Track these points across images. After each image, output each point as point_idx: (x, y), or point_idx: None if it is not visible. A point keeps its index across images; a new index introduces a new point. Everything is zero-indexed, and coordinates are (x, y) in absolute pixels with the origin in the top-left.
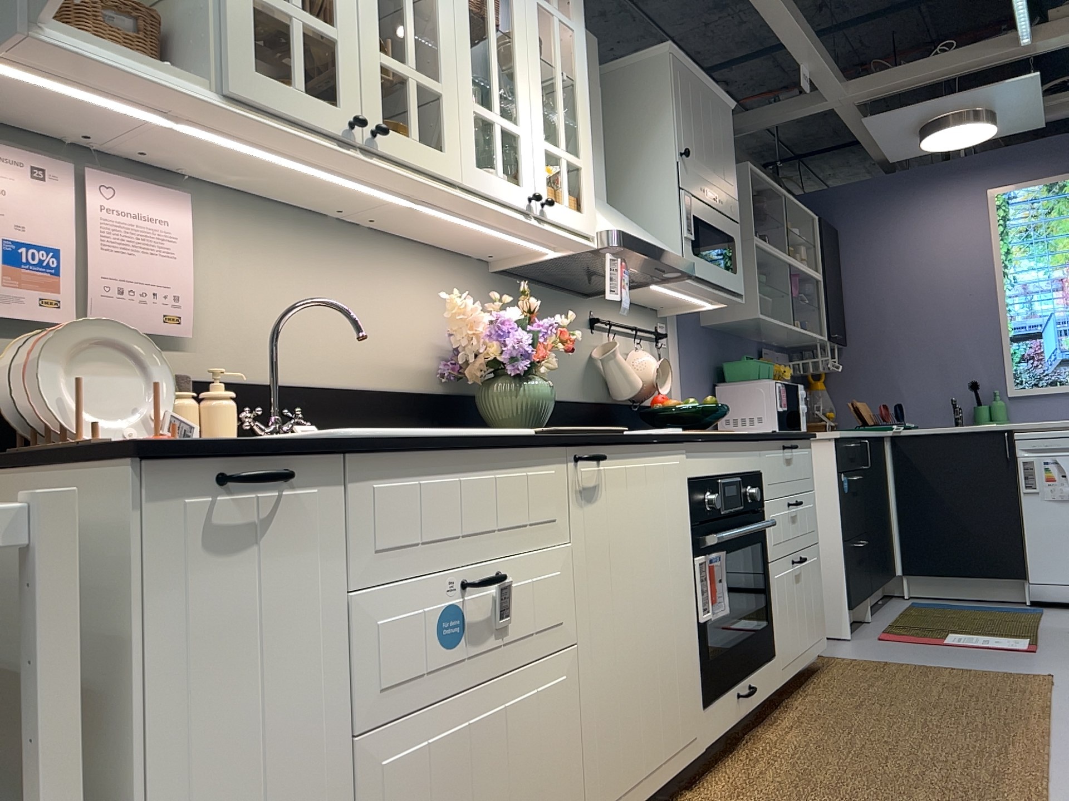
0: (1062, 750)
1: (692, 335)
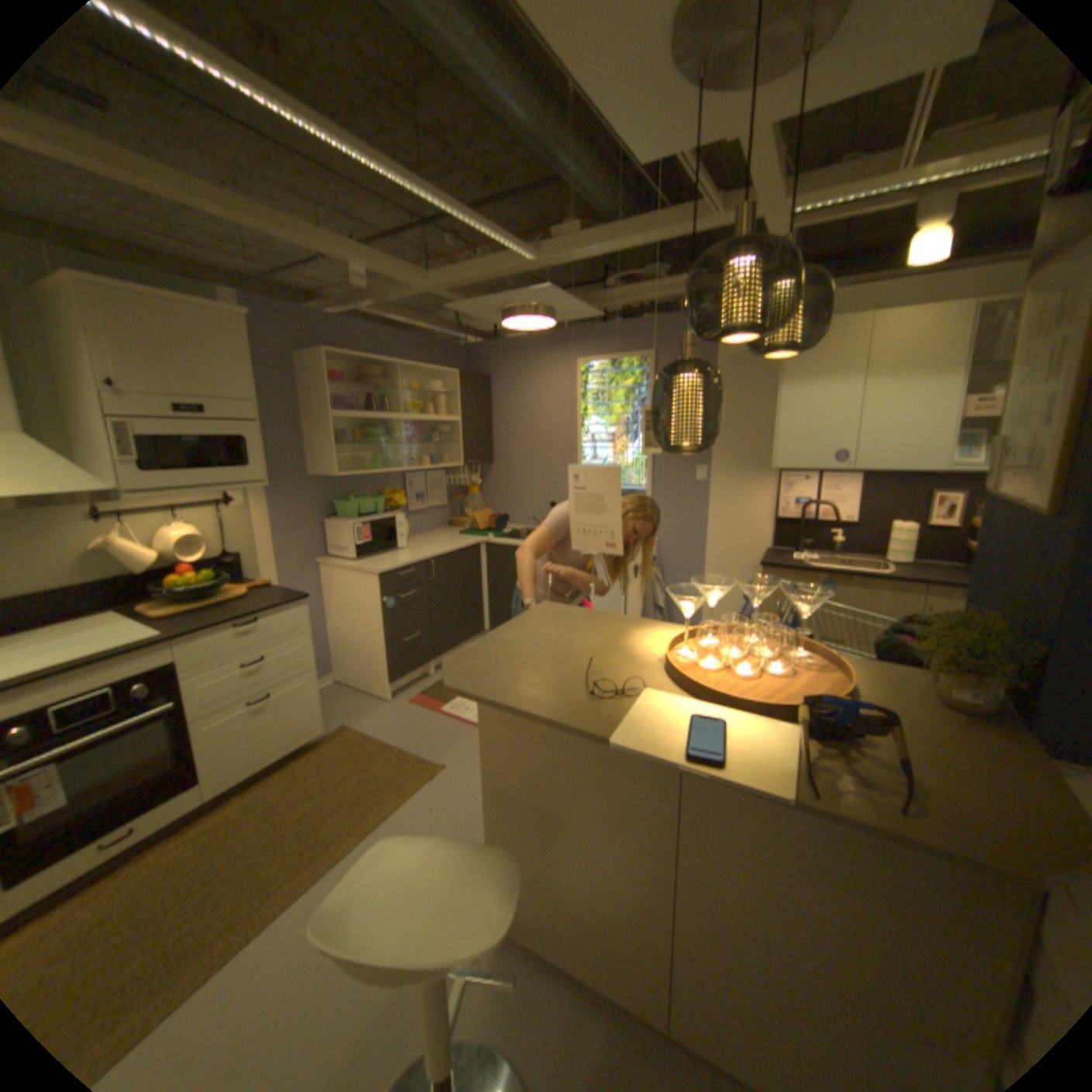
0: (316, 890)
1: (288, 486)
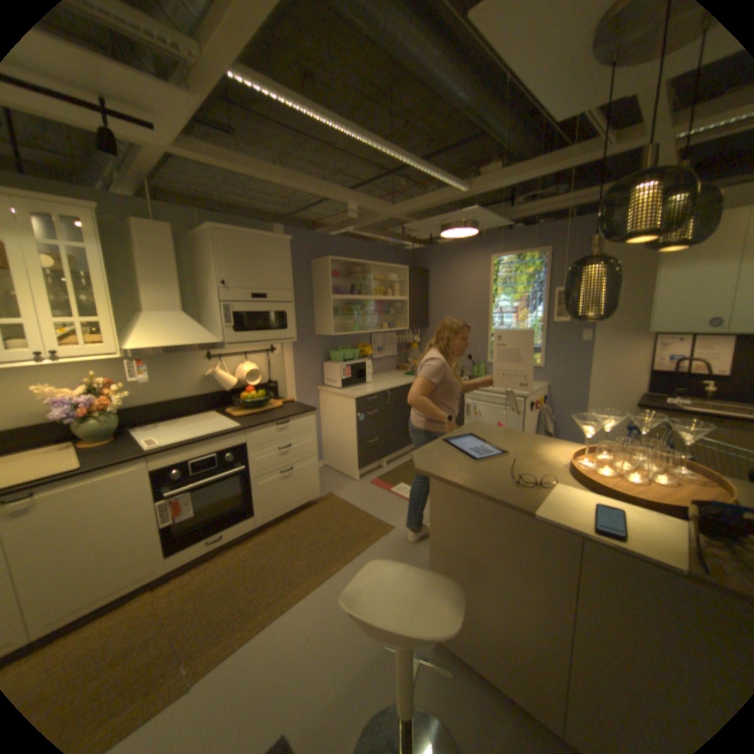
0: (318, 591)
1: (304, 342)
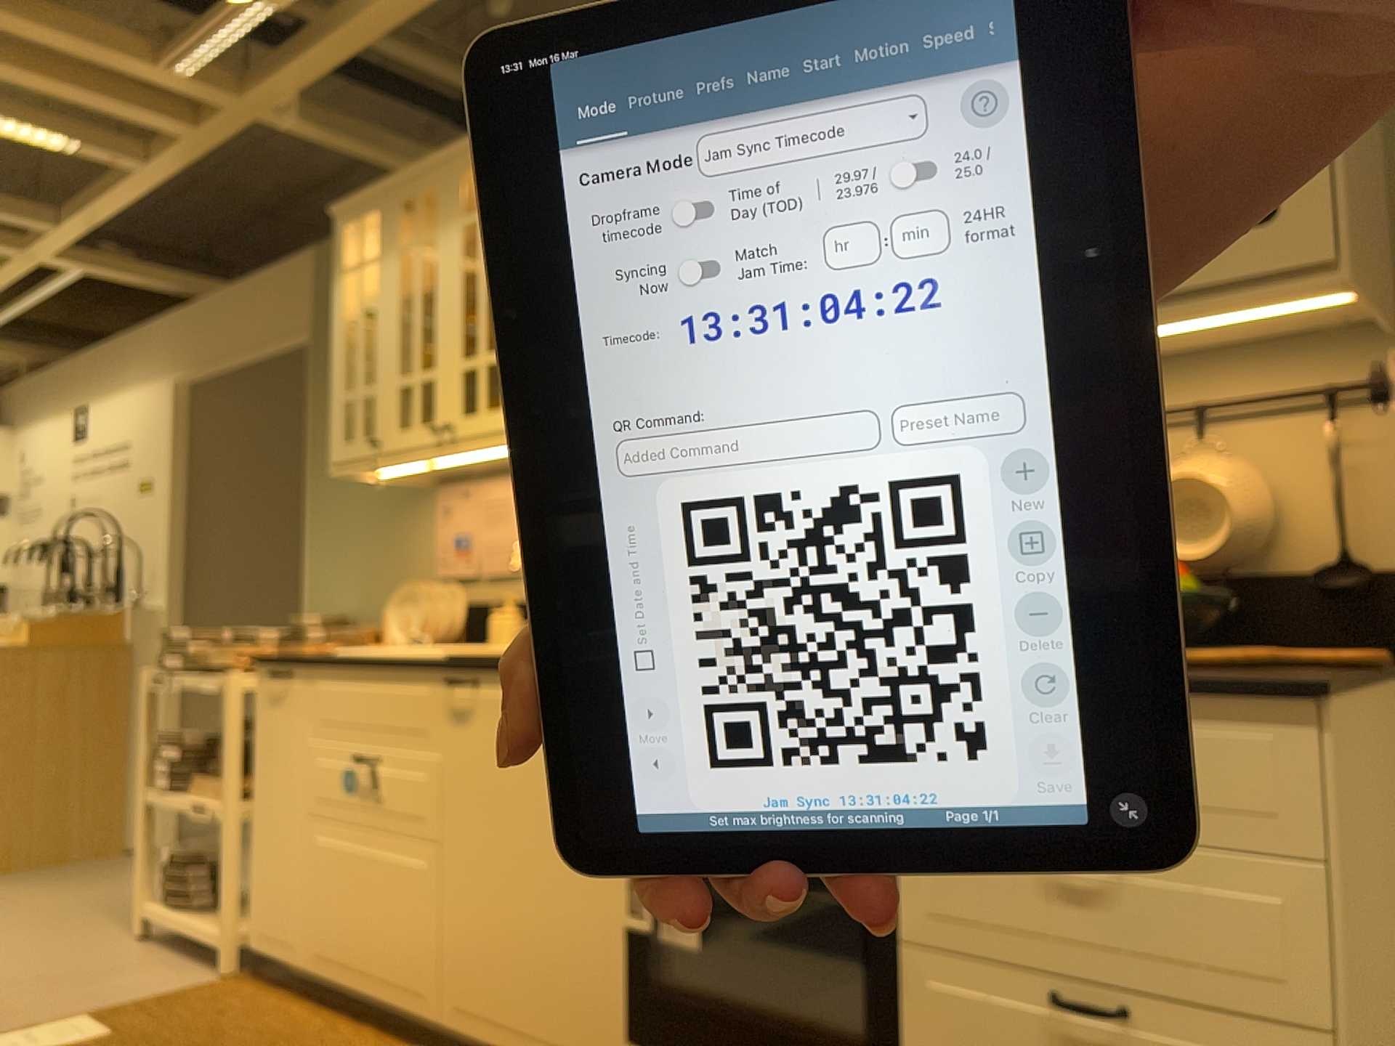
0: None
1: None
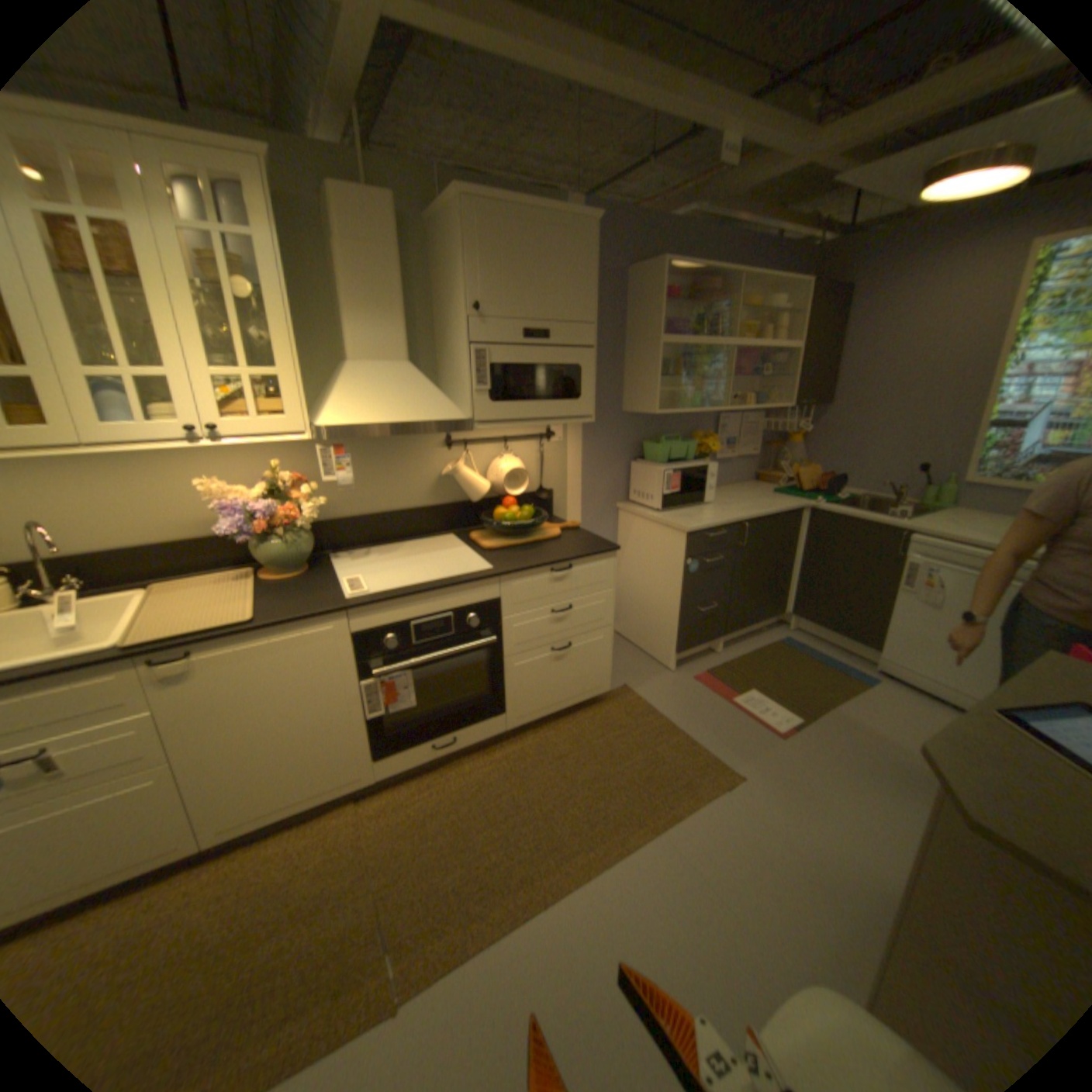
0: (609, 878)
1: (602, 423)
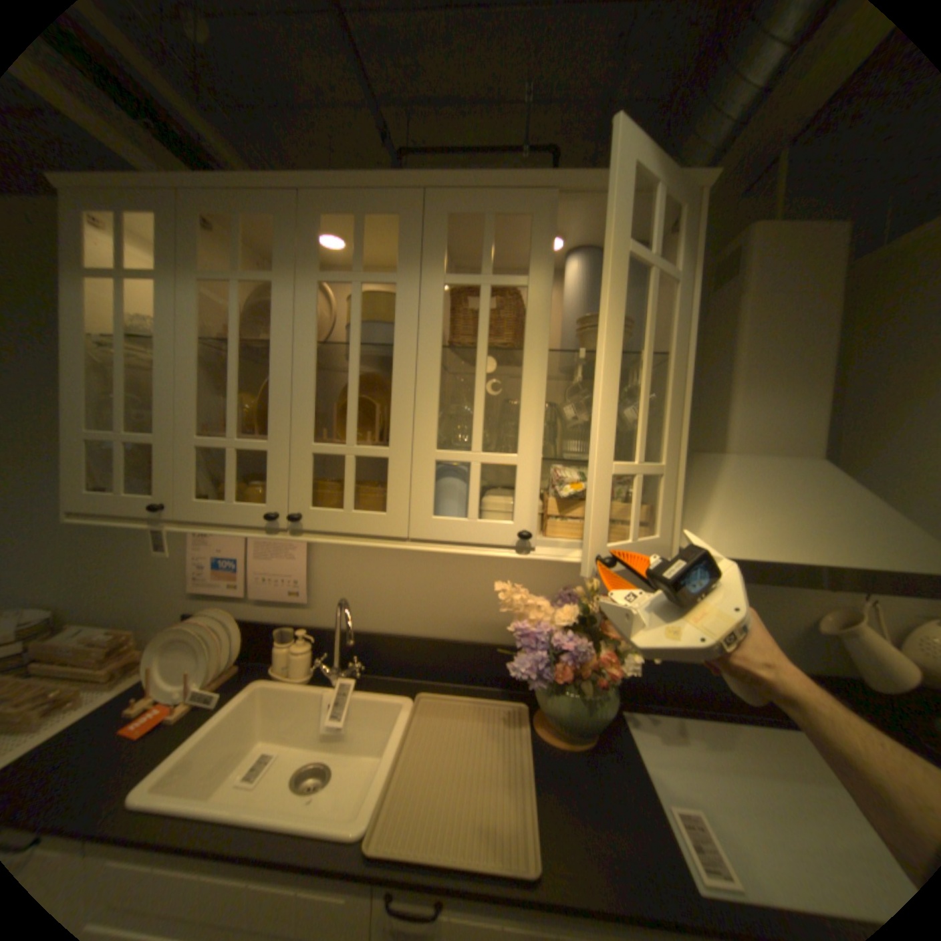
0: None
1: None
